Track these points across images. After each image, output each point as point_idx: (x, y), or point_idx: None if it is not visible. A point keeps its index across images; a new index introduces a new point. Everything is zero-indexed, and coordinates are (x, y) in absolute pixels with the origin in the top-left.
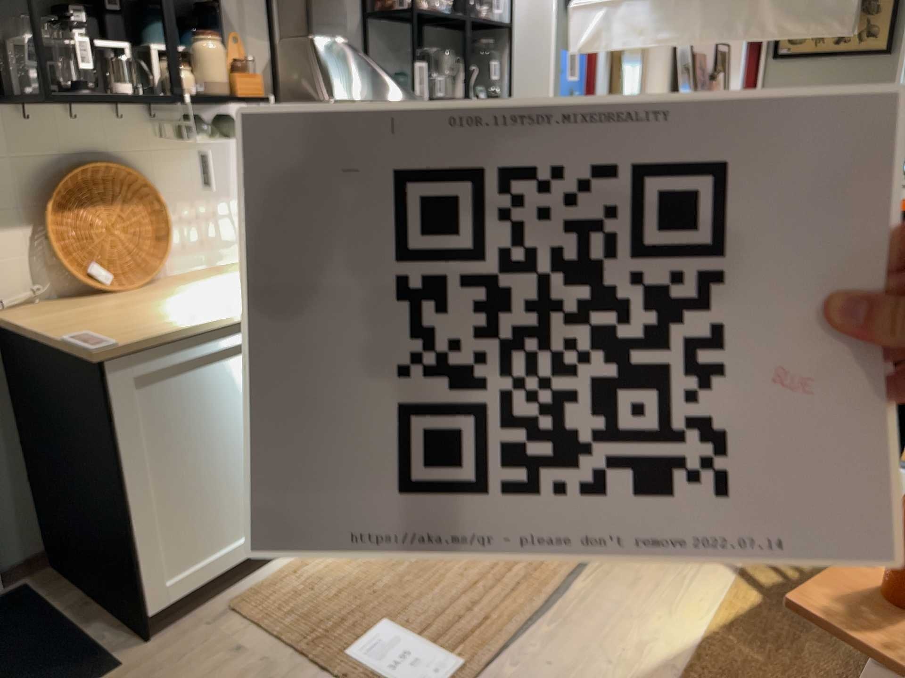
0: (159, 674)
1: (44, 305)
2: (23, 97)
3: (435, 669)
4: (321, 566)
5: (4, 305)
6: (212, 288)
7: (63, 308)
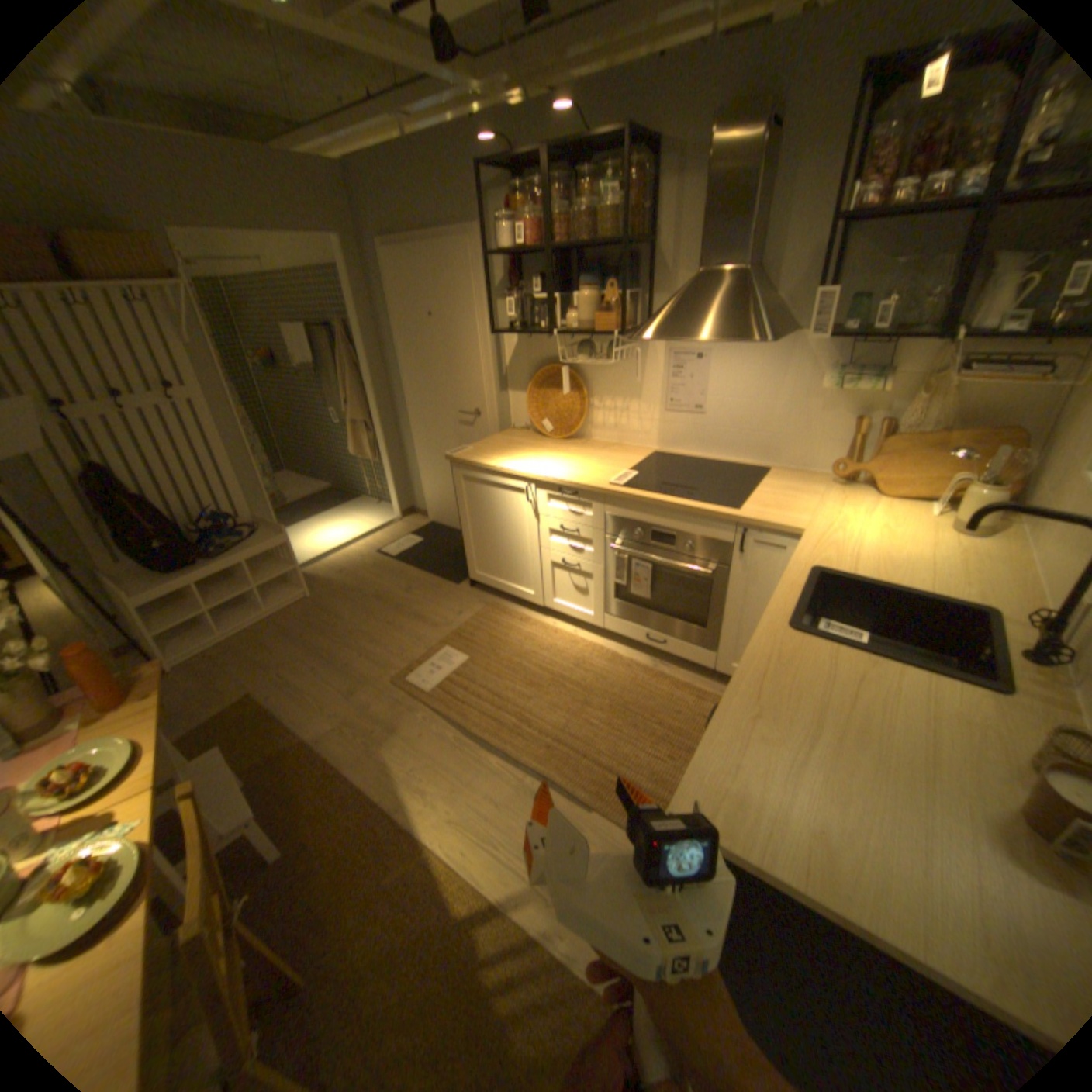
0: (450, 596)
1: (524, 432)
2: (528, 327)
3: (427, 680)
4: (519, 626)
5: (515, 427)
6: (561, 453)
7: (521, 436)
